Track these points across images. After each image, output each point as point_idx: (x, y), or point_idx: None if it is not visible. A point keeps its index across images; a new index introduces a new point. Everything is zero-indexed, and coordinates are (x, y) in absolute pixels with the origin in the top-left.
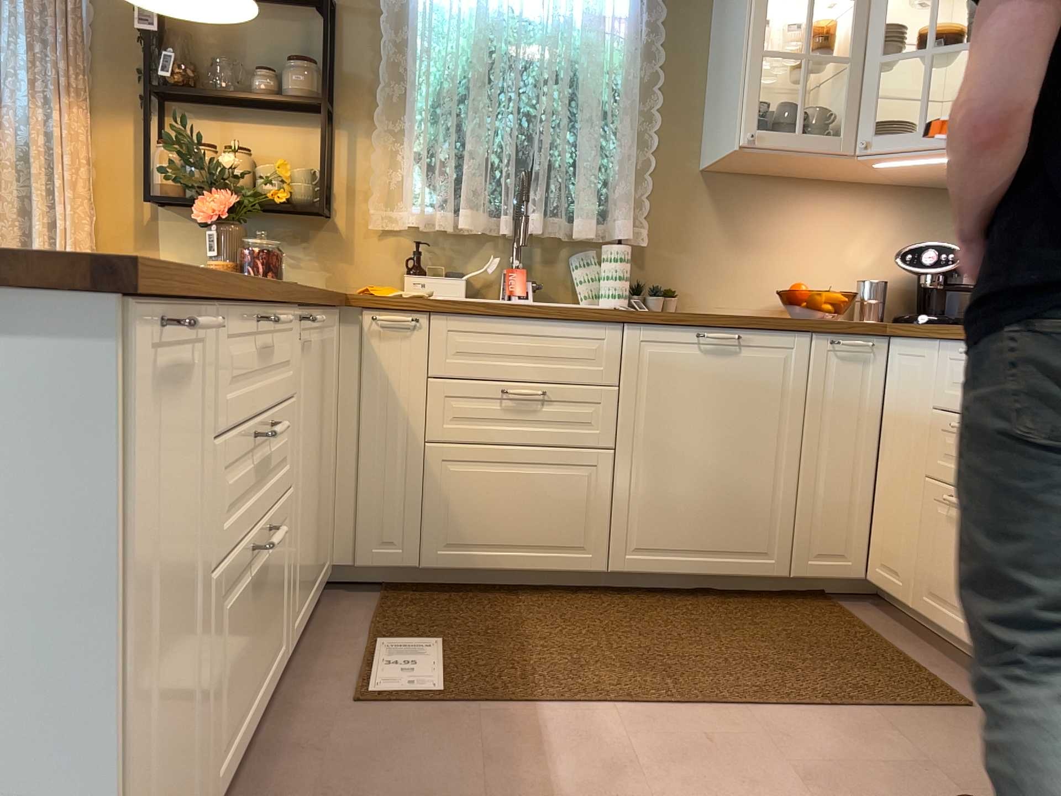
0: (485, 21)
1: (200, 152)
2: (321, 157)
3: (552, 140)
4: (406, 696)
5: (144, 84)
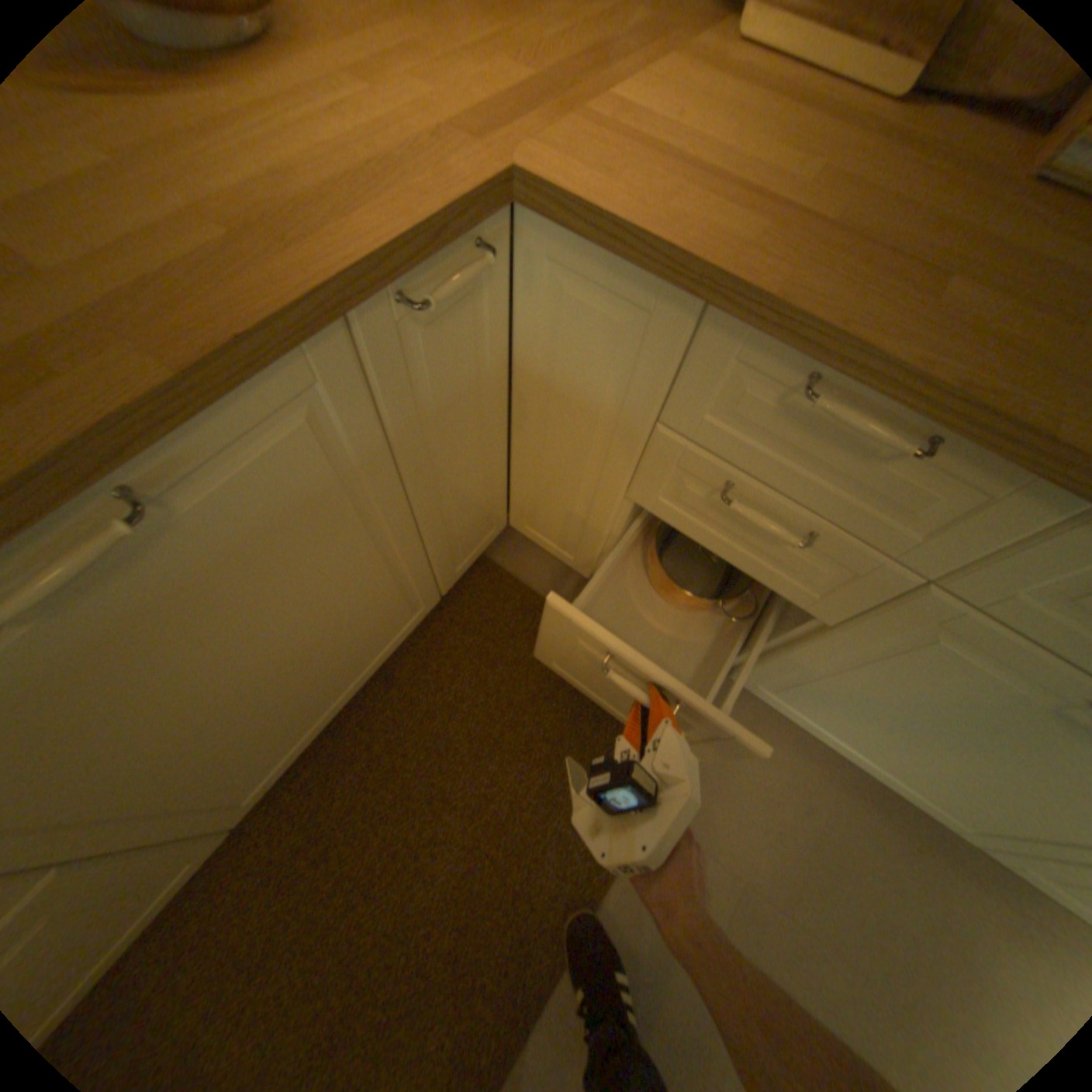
0: None
1: None
2: None
3: None
4: None
5: None
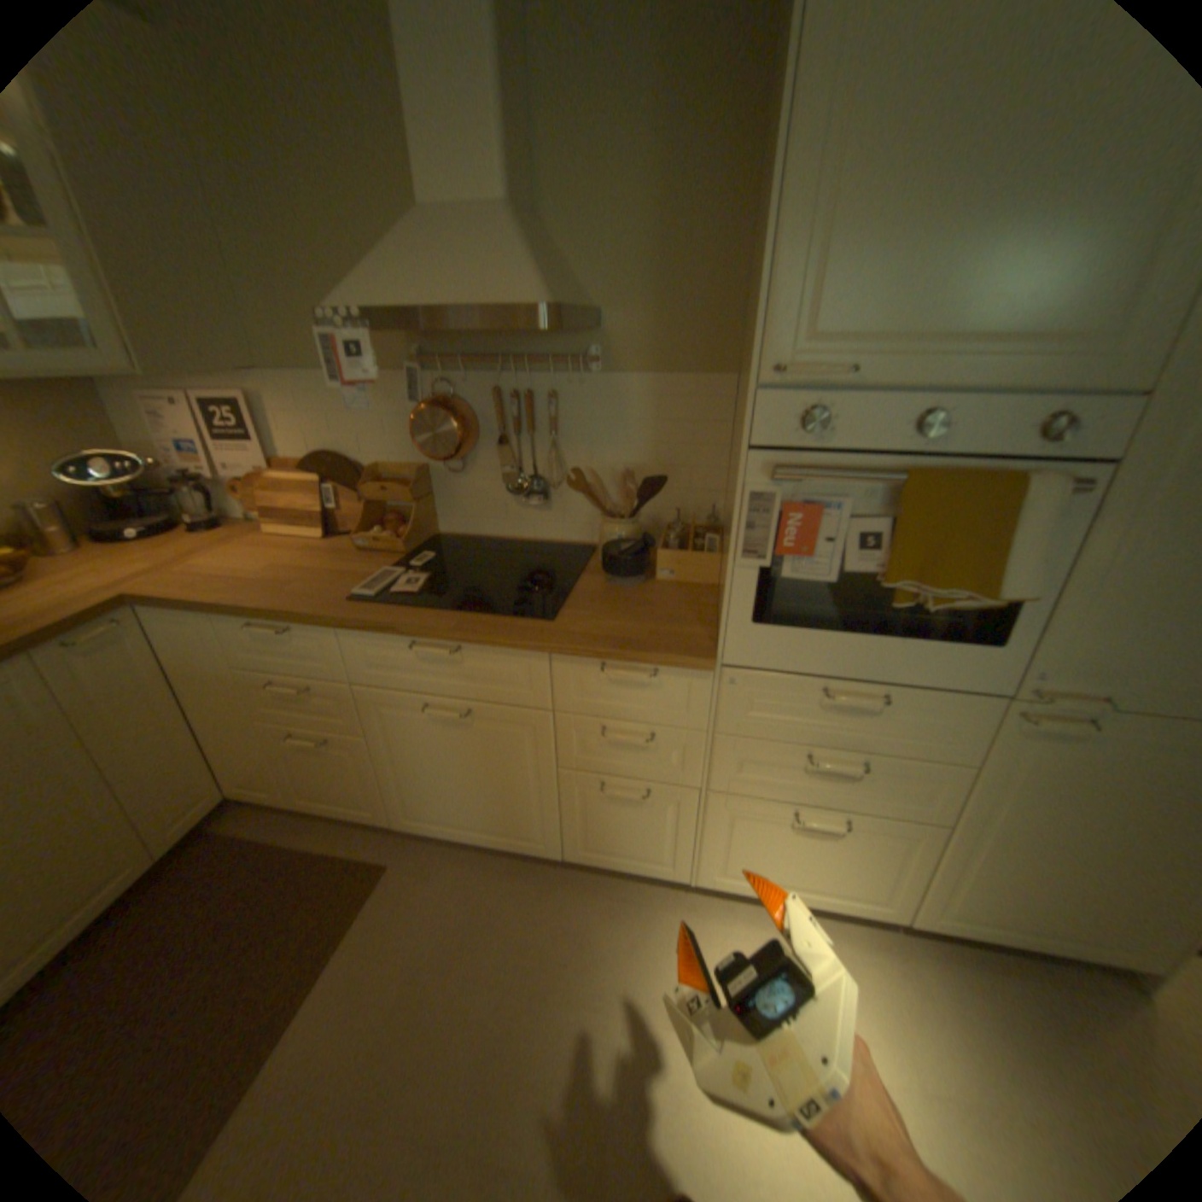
0: None
1: None
2: None
3: None
4: None
5: None
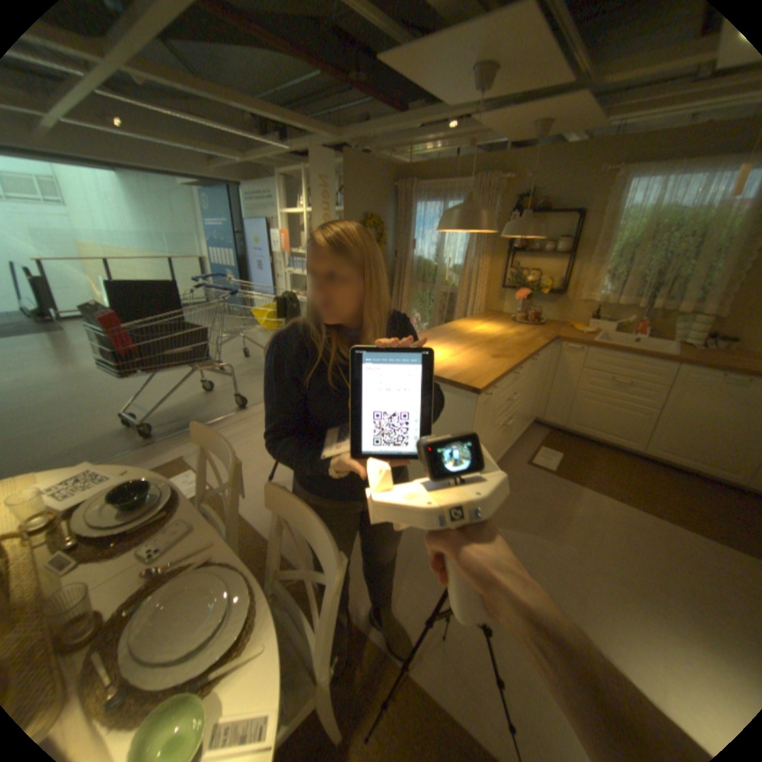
0: (656, 212)
1: (519, 275)
2: (565, 271)
3: (679, 267)
4: (543, 467)
5: (507, 245)
